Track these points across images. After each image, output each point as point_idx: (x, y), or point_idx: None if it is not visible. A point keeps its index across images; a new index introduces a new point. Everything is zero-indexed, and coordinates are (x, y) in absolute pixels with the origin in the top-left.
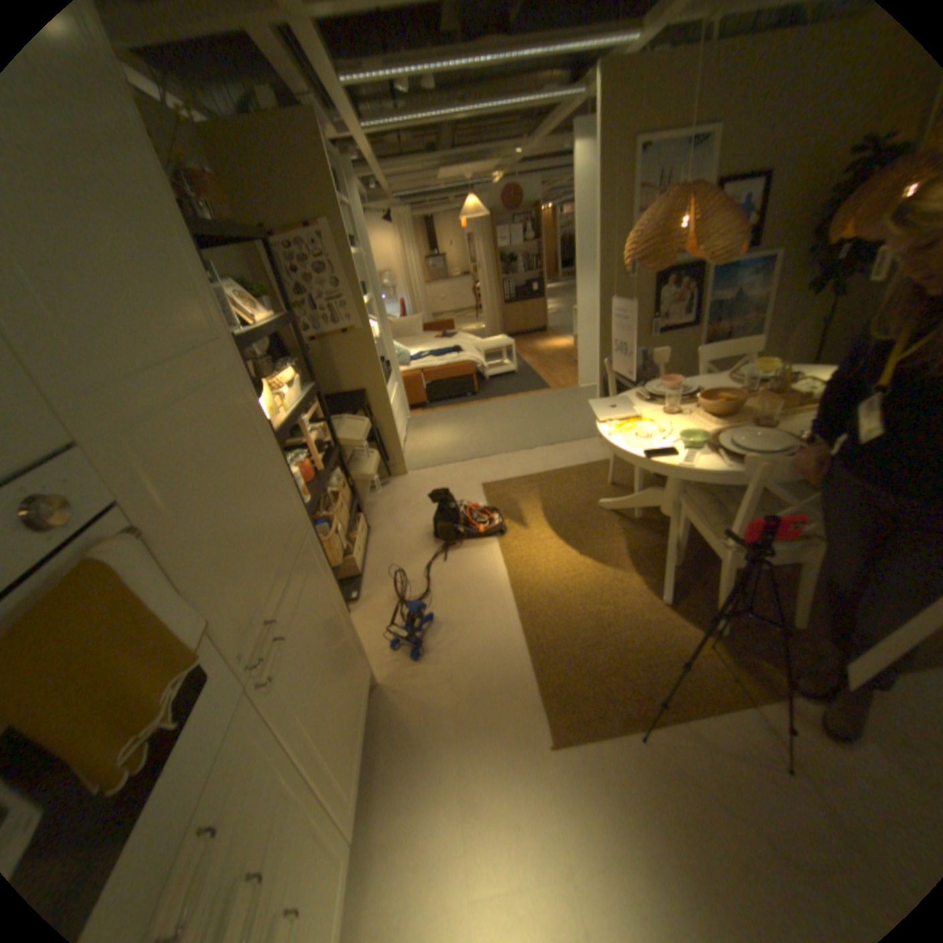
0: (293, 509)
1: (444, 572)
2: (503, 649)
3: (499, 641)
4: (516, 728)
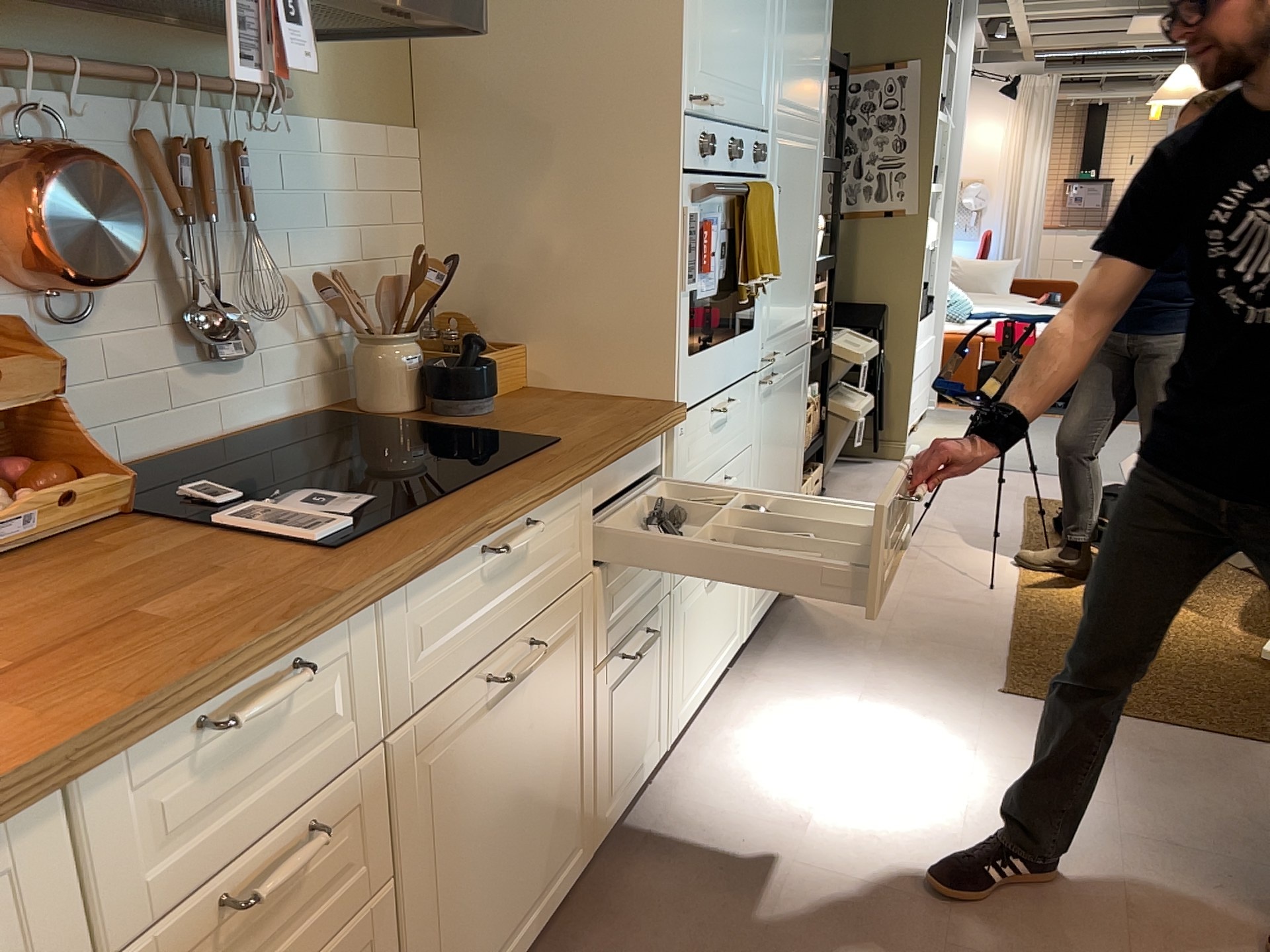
0: (808, 303)
1: (920, 548)
2: (973, 620)
3: (971, 613)
4: (958, 666)
